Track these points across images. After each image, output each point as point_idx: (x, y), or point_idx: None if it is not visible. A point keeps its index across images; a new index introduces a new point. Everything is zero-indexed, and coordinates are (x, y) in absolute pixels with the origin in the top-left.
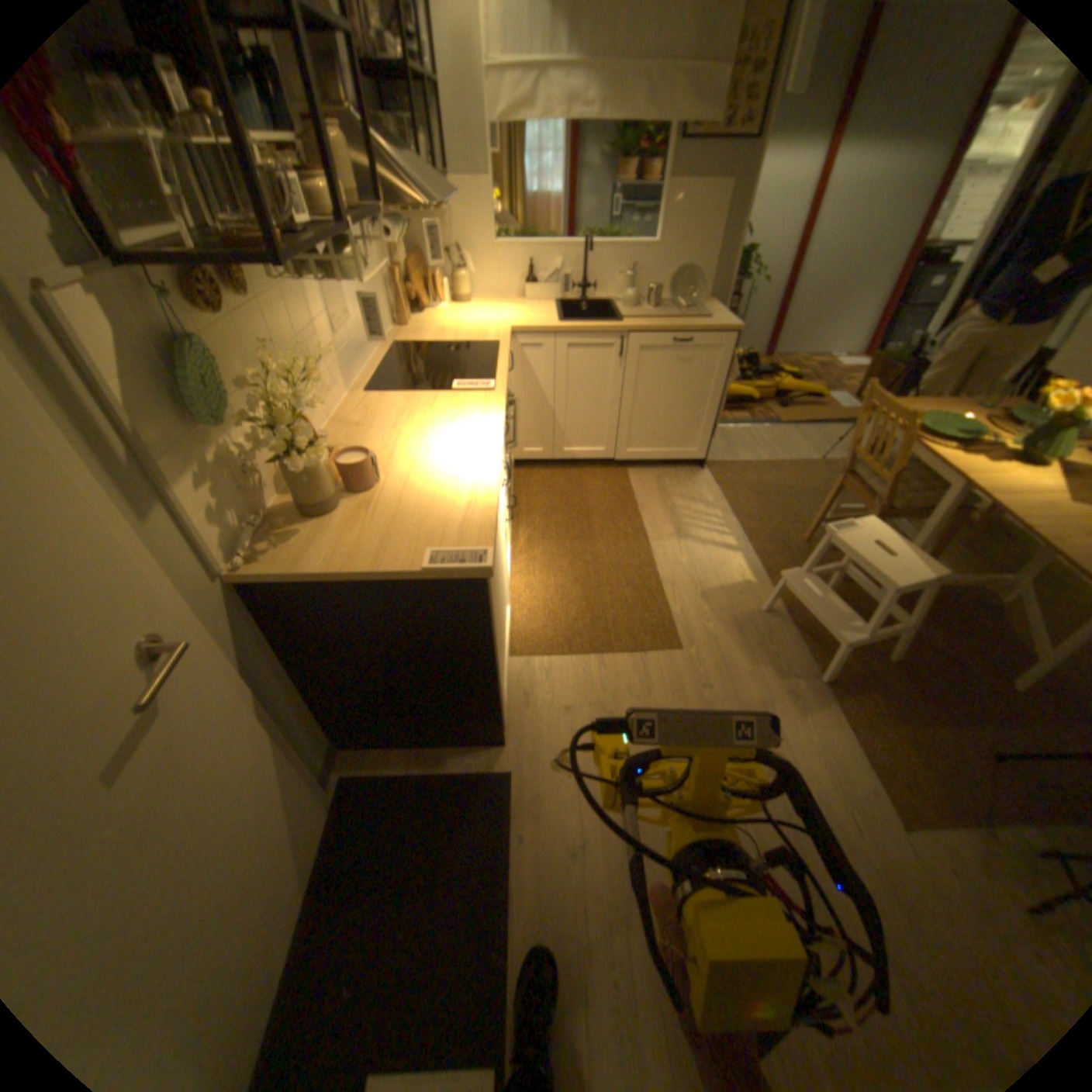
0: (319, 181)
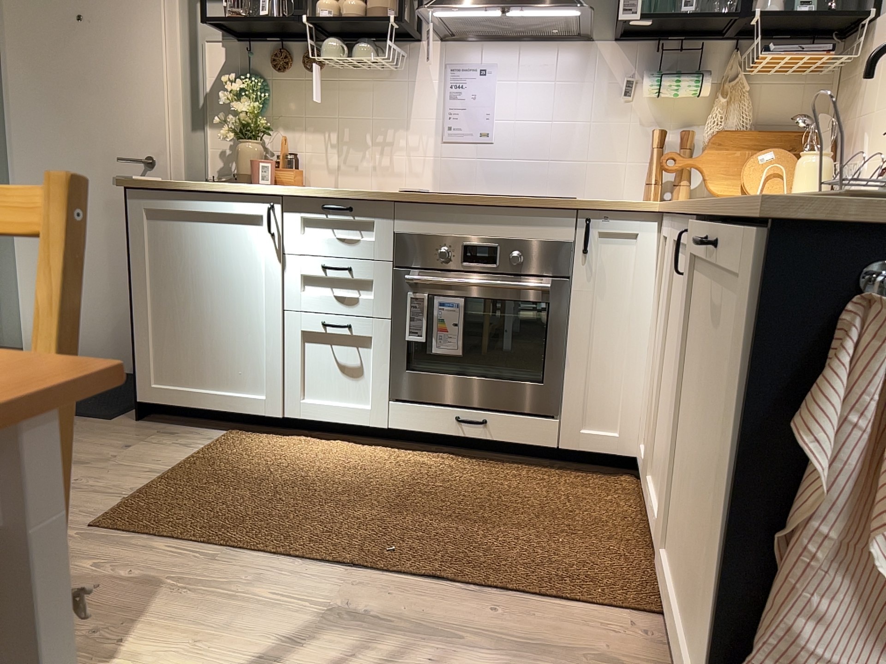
0: (326, 2)
